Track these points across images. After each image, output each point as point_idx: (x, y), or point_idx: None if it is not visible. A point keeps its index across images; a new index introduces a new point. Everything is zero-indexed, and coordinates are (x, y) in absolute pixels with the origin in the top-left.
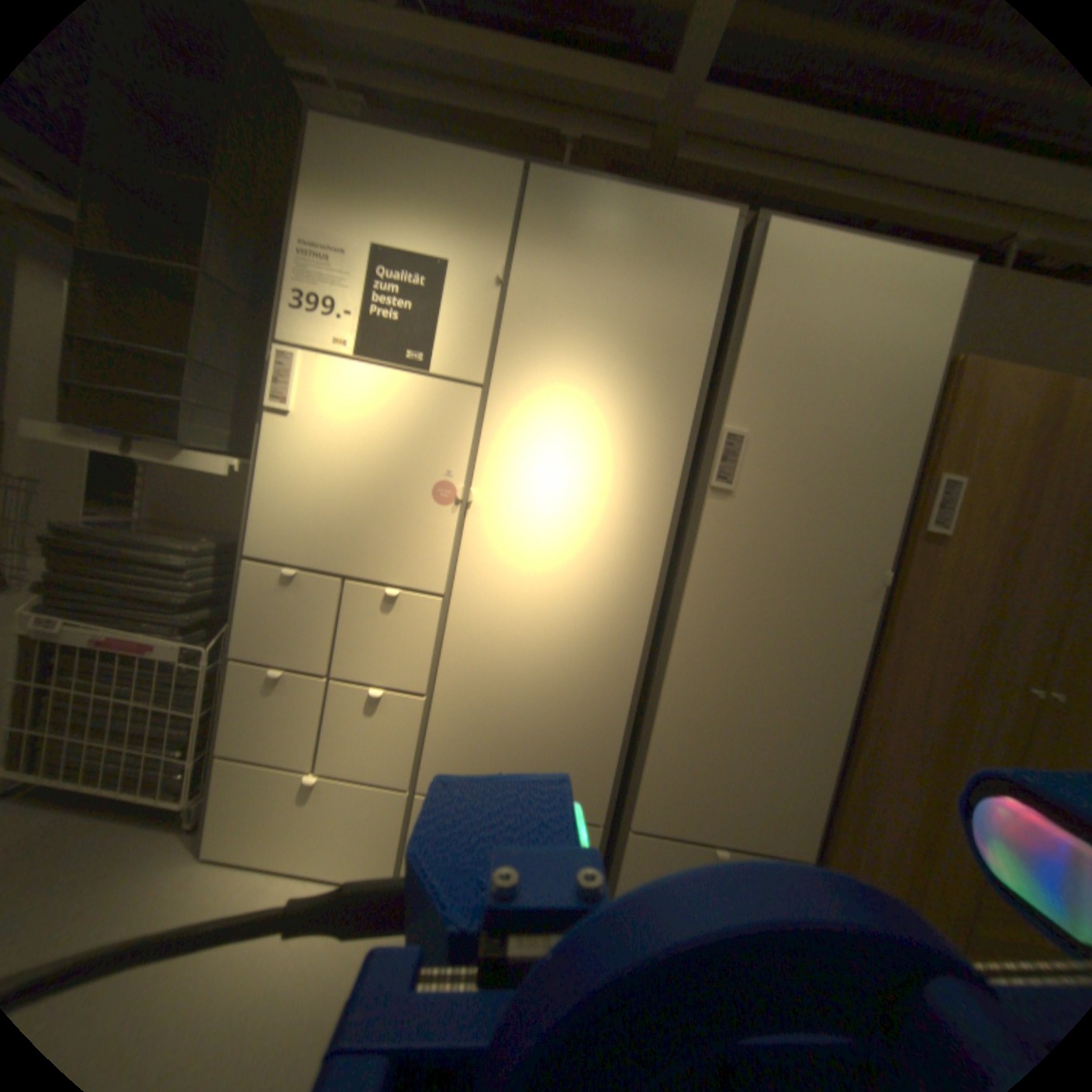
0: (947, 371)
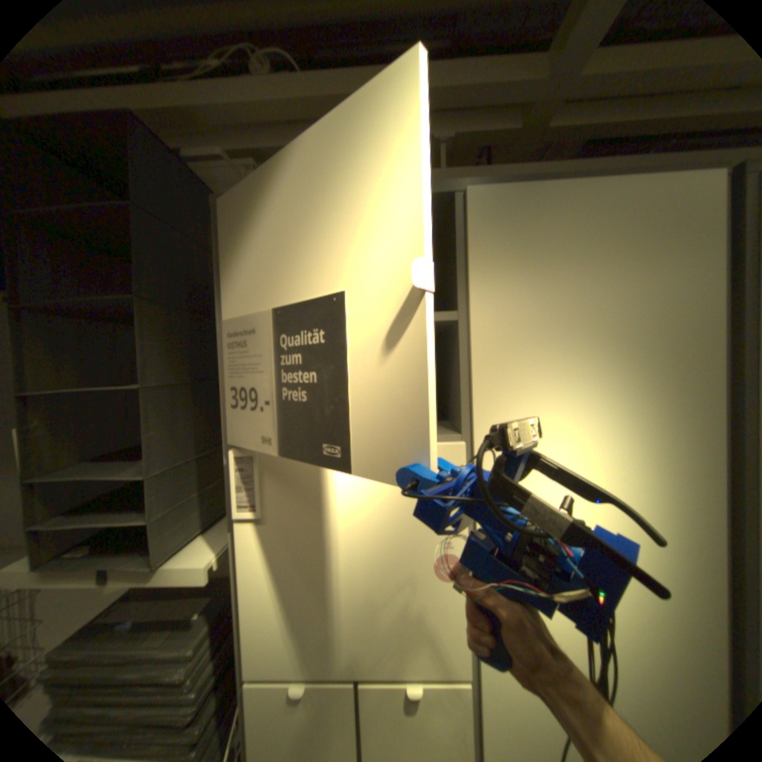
0: None
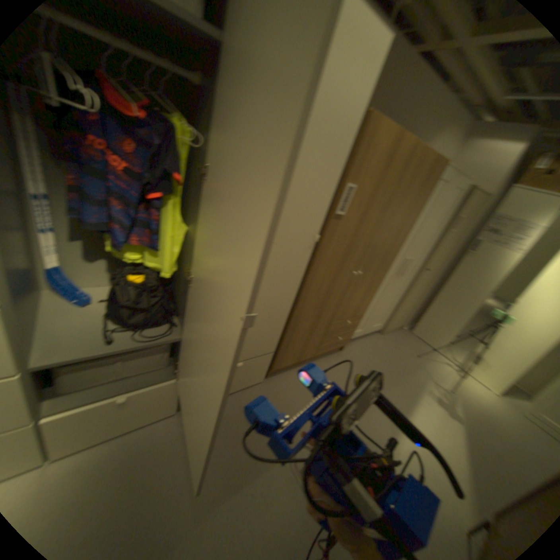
0: (365, 115)
